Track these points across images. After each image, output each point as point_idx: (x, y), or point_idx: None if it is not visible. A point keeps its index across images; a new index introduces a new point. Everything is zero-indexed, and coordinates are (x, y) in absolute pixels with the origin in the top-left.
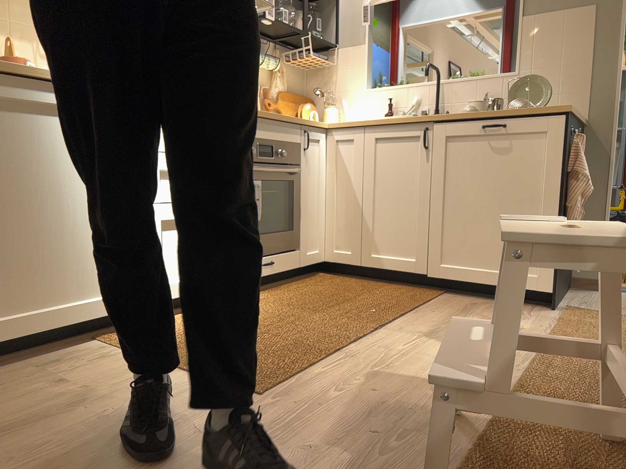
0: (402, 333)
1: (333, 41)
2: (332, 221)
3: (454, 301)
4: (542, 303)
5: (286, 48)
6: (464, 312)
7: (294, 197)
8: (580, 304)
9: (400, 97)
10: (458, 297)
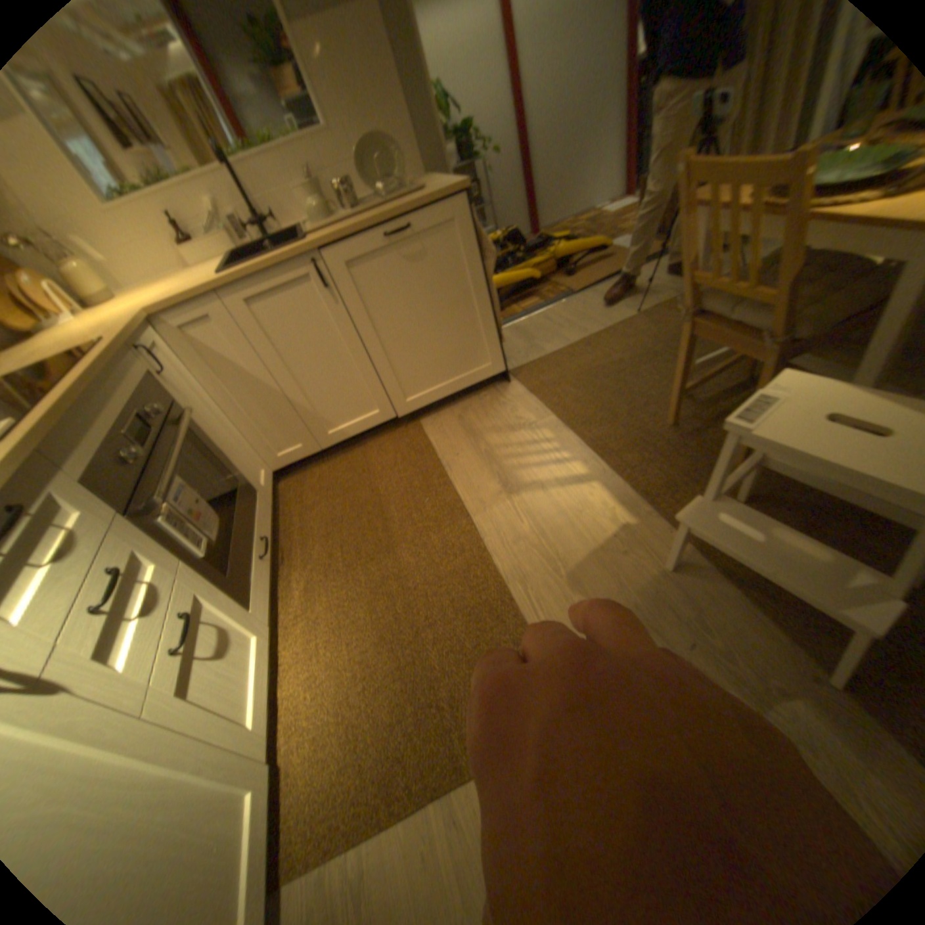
0: (497, 509)
1: None
2: (253, 429)
3: (446, 428)
4: (494, 381)
5: None
6: (476, 437)
7: (208, 447)
8: (511, 363)
9: (178, 204)
10: (438, 420)
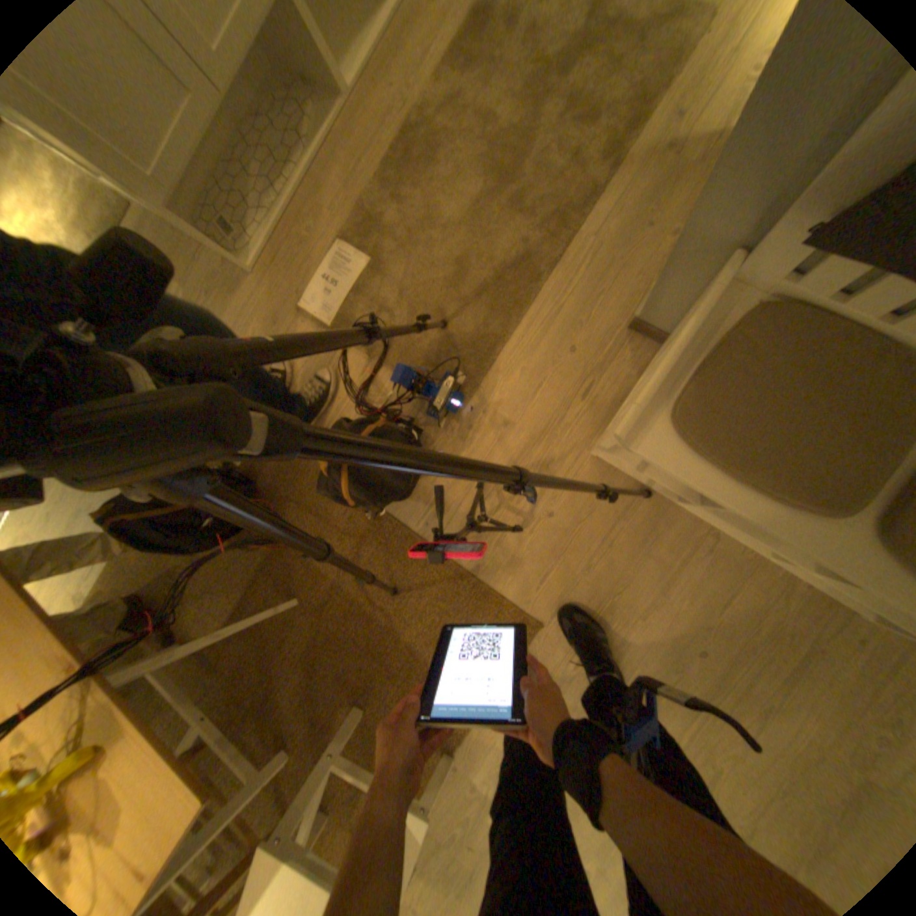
0: None
1: None
2: None
3: None
4: None
5: None
6: None
7: None
8: None
9: None
10: None
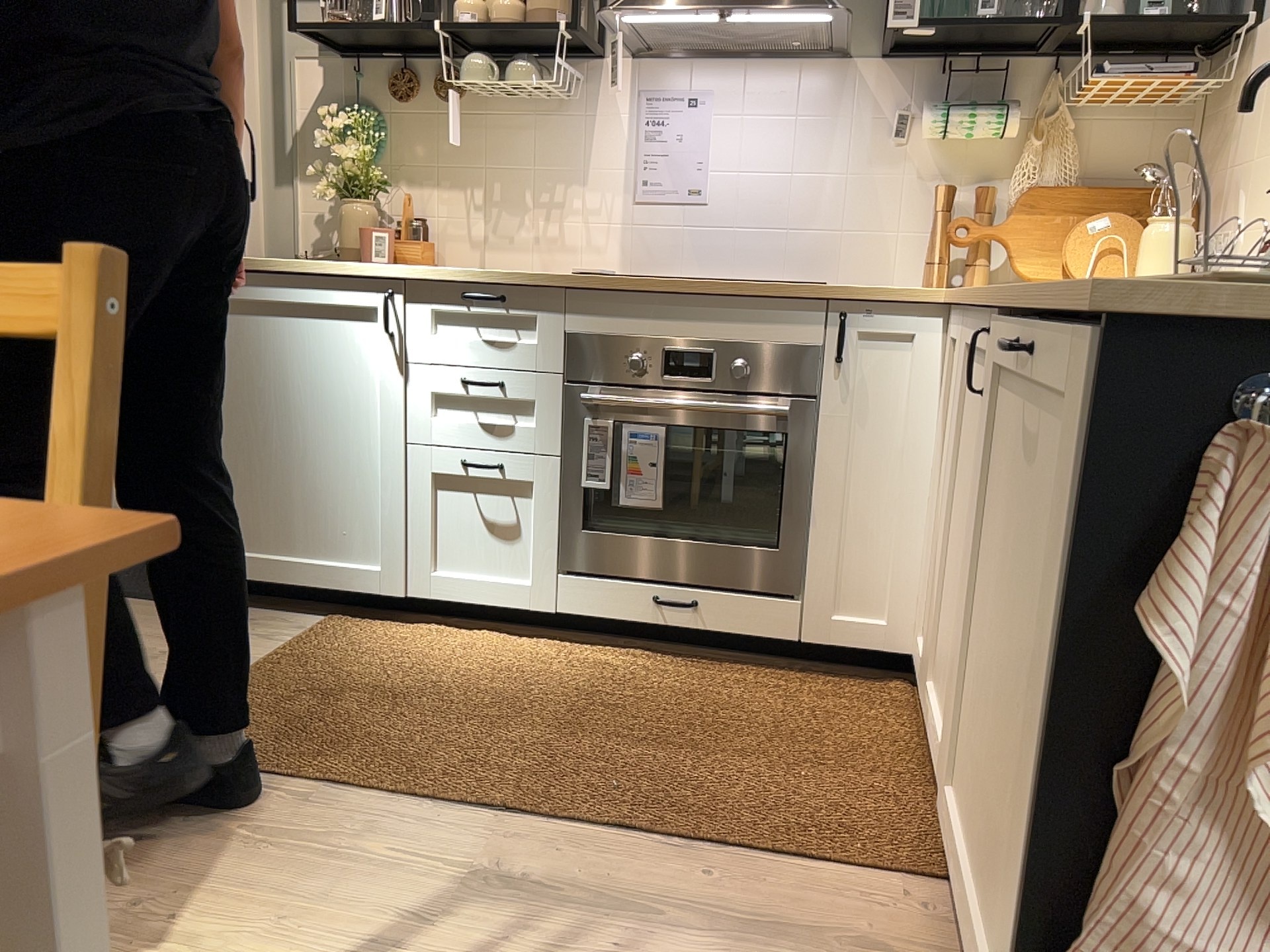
0: (468, 839)
1: (1249, 7)
2: (925, 559)
3: (854, 905)
4: None
5: (1101, 63)
6: (741, 929)
7: (790, 477)
8: None
9: None
10: (919, 912)
